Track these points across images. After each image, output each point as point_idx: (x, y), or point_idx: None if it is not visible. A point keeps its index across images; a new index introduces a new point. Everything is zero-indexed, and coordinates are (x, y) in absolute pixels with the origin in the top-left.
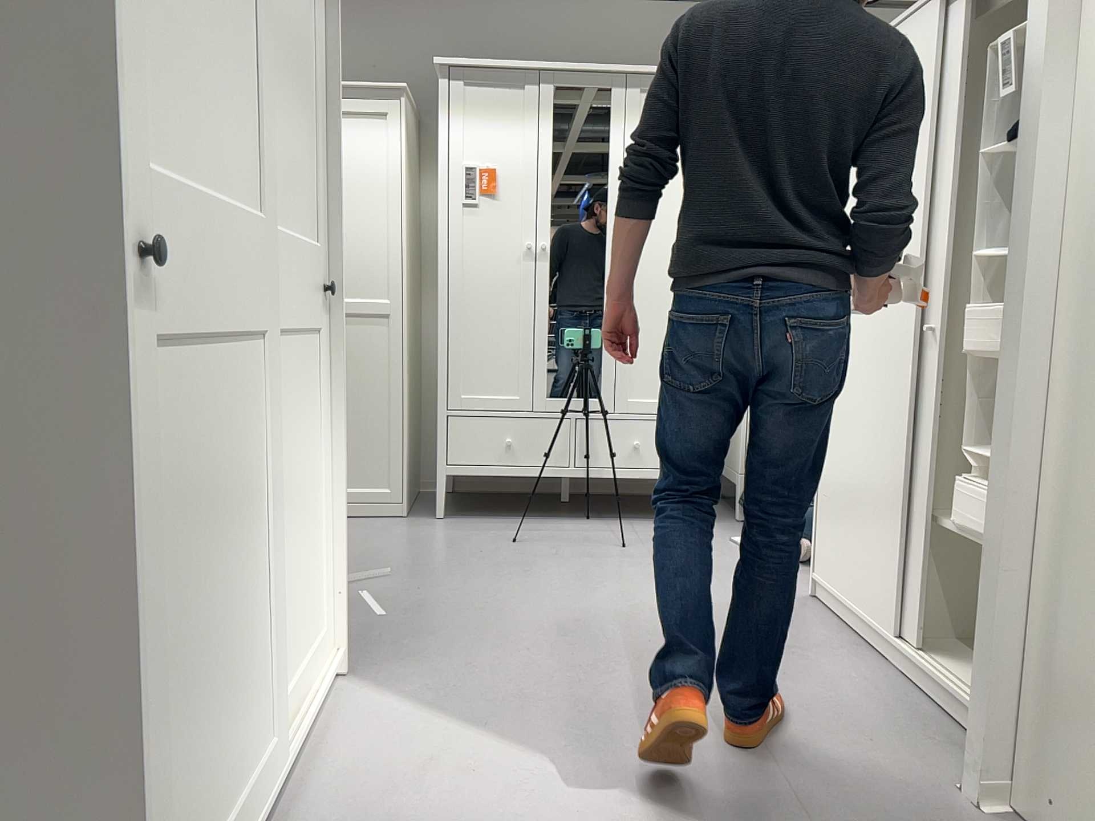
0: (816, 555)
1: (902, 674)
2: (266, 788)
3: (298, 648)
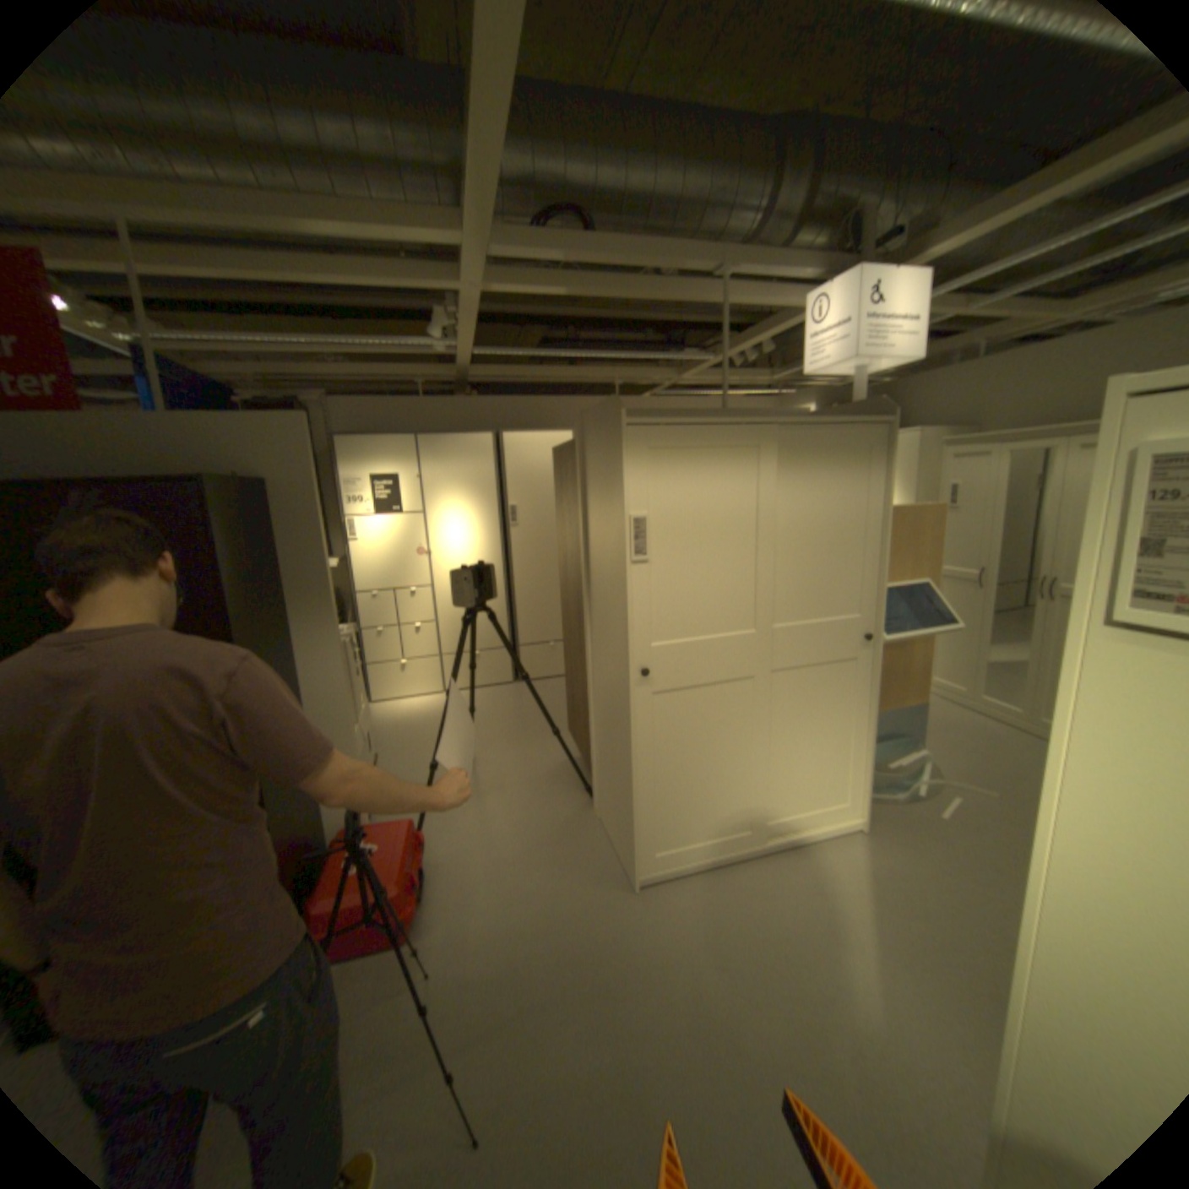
0: None
1: None
2: (747, 847)
3: (812, 805)
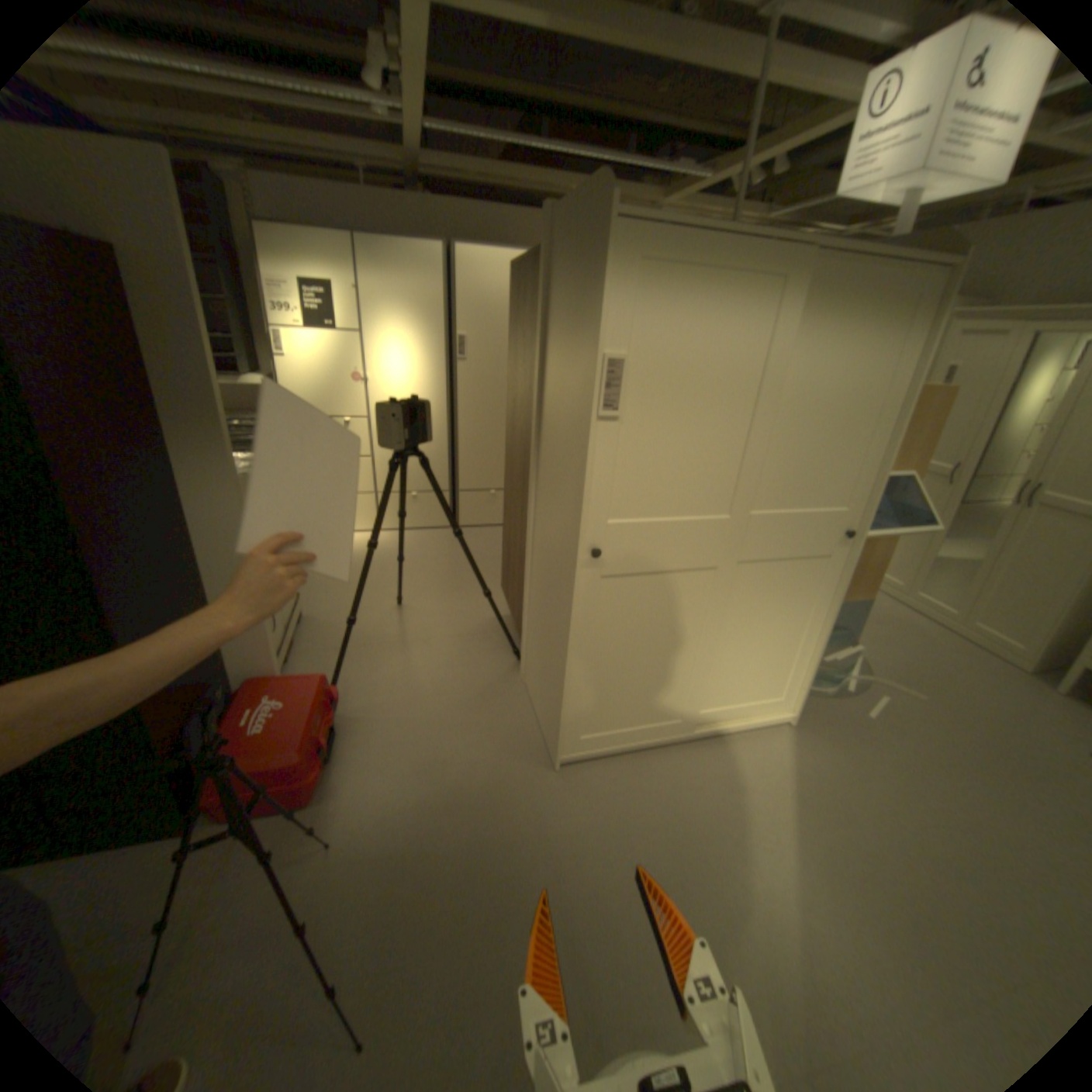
0: None
1: None
2: (675, 734)
3: (747, 697)
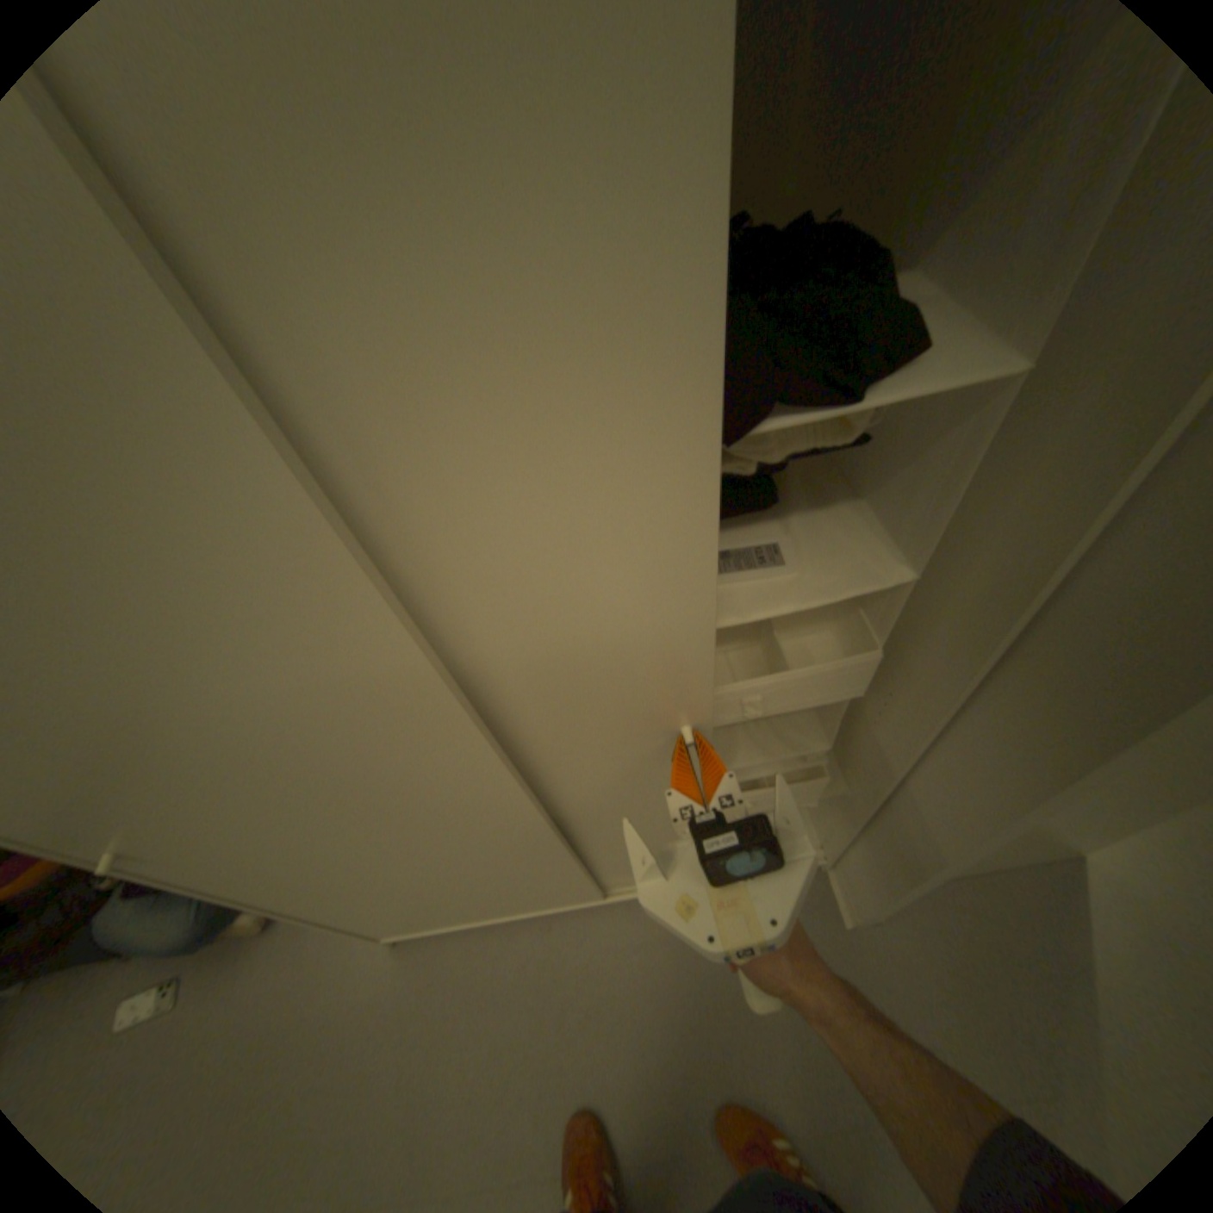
0: (366, 941)
1: (617, 904)
2: None
3: None
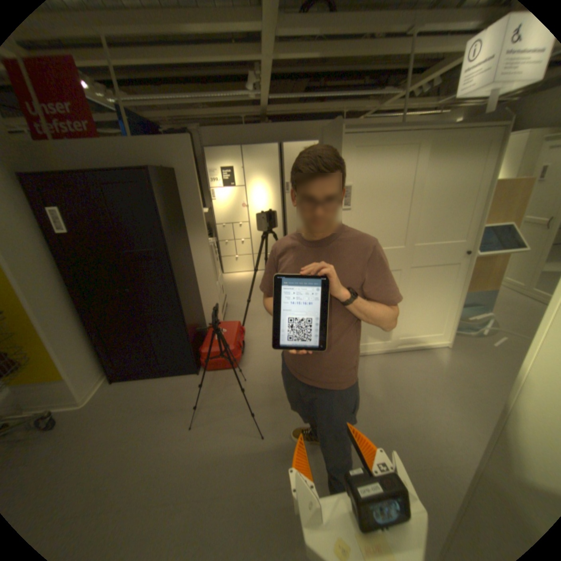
0: None
1: None
2: (388, 347)
3: (424, 333)
